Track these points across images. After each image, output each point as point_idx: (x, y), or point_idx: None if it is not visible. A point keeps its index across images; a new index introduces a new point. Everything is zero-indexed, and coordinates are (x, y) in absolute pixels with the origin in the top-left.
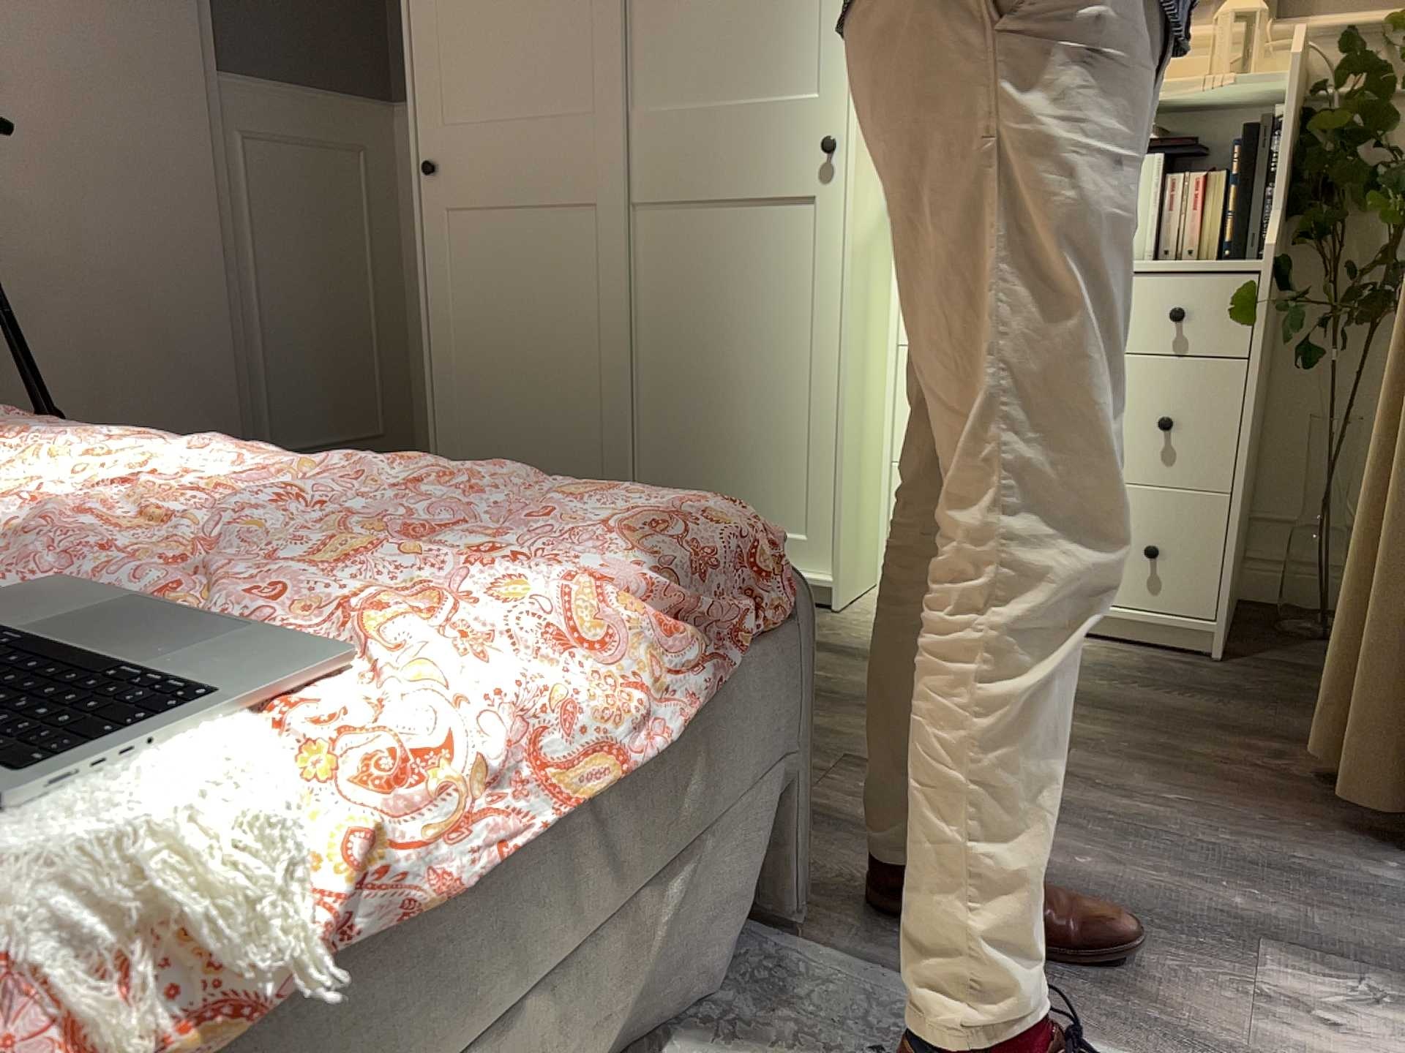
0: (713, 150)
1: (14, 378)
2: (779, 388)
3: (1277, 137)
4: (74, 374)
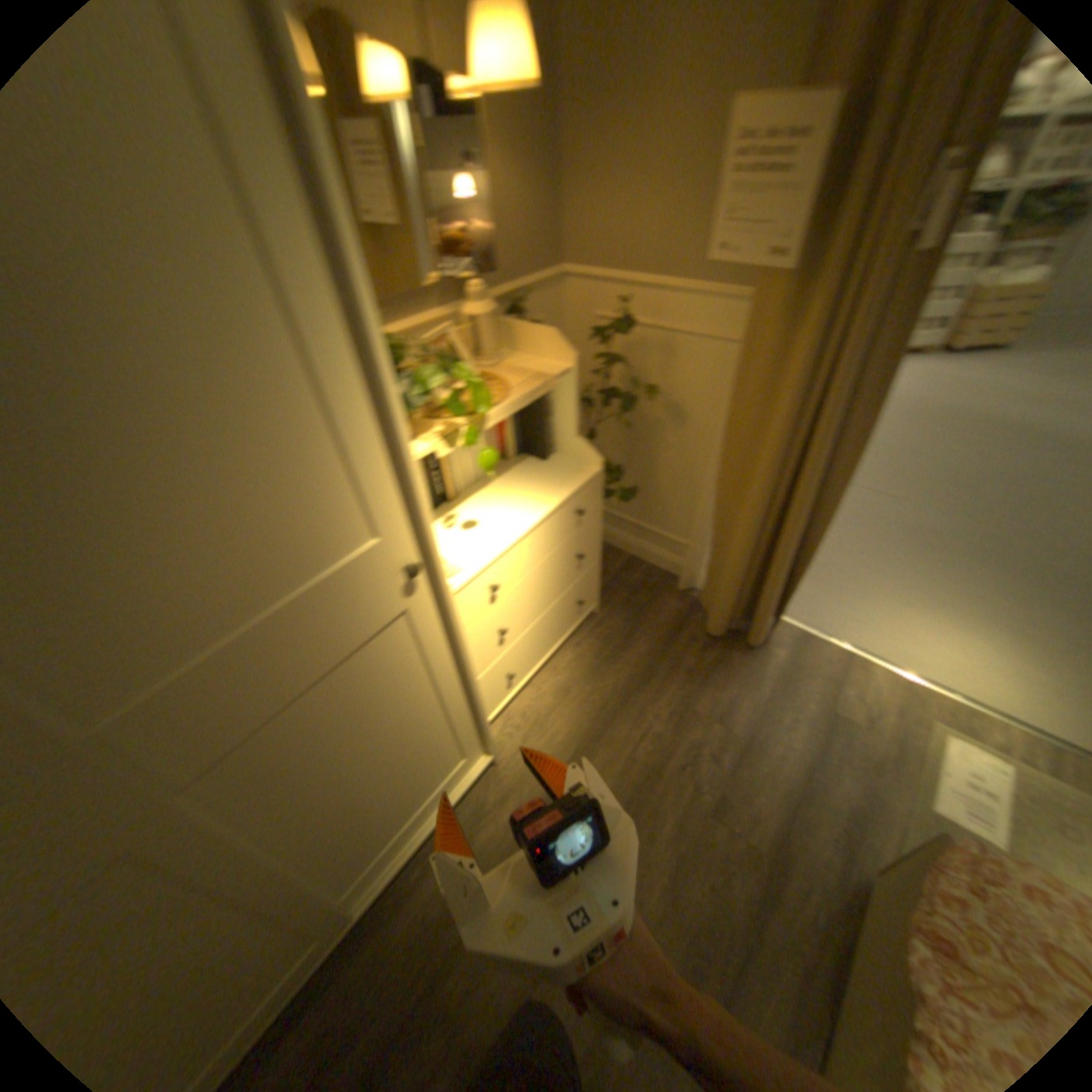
0: (284, 658)
1: None
2: (425, 725)
3: (552, 392)
4: None
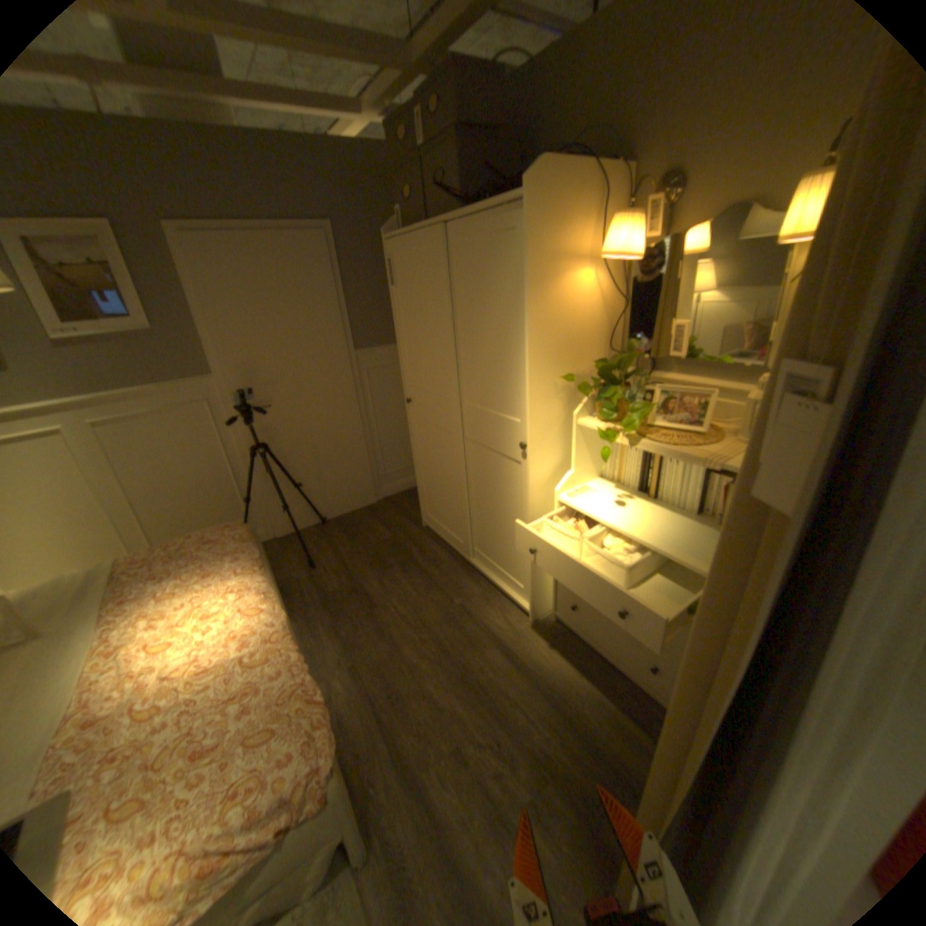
0: (487, 429)
1: (290, 472)
2: (513, 530)
3: None
4: (309, 466)
